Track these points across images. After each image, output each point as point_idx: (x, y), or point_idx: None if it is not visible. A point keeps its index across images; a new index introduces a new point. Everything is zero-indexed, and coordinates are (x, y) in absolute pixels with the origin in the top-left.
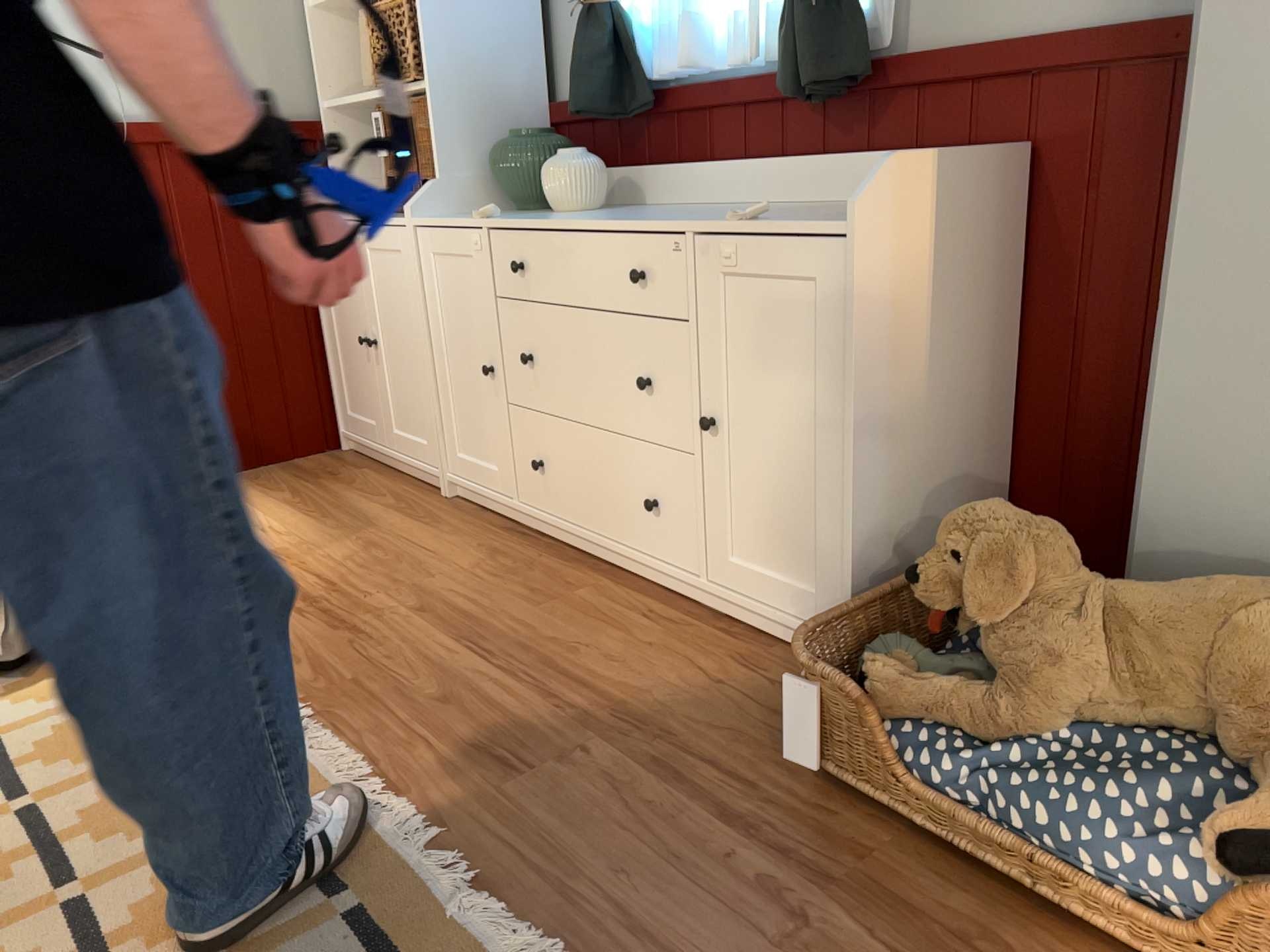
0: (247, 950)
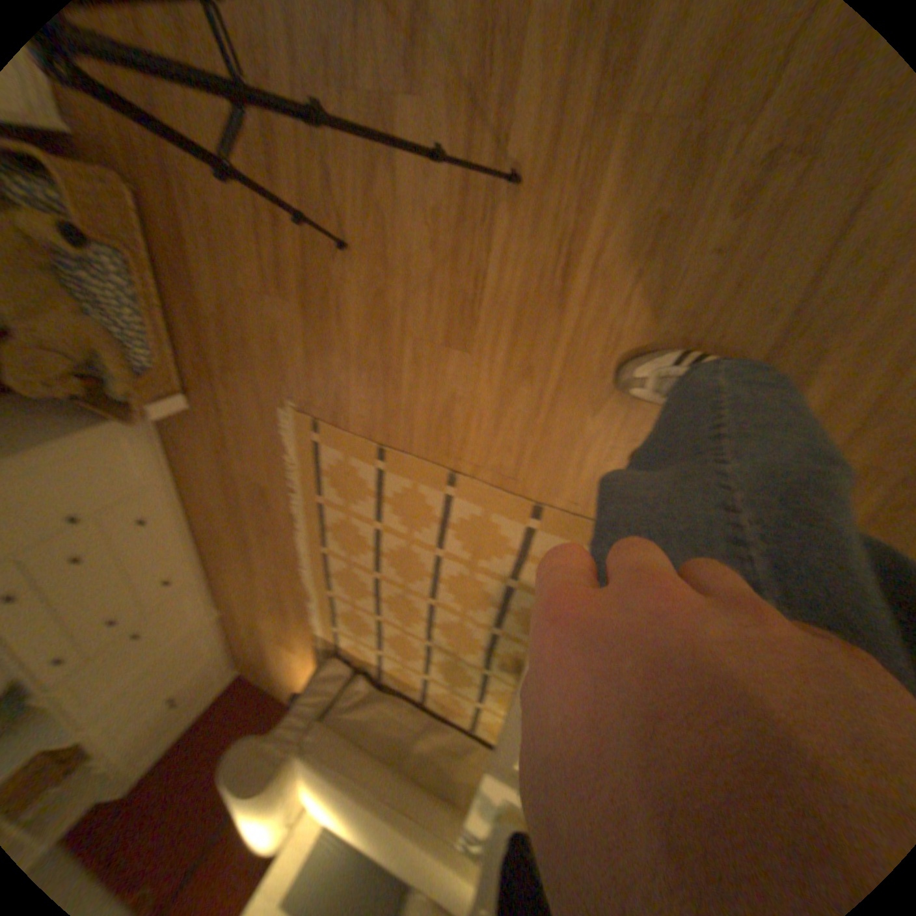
0: (341, 512)
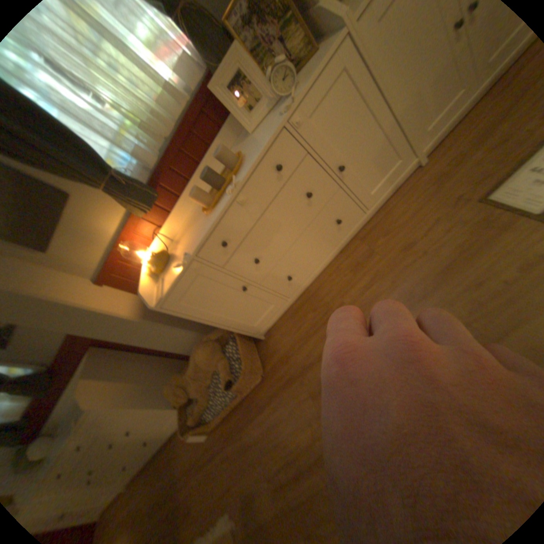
0: None
